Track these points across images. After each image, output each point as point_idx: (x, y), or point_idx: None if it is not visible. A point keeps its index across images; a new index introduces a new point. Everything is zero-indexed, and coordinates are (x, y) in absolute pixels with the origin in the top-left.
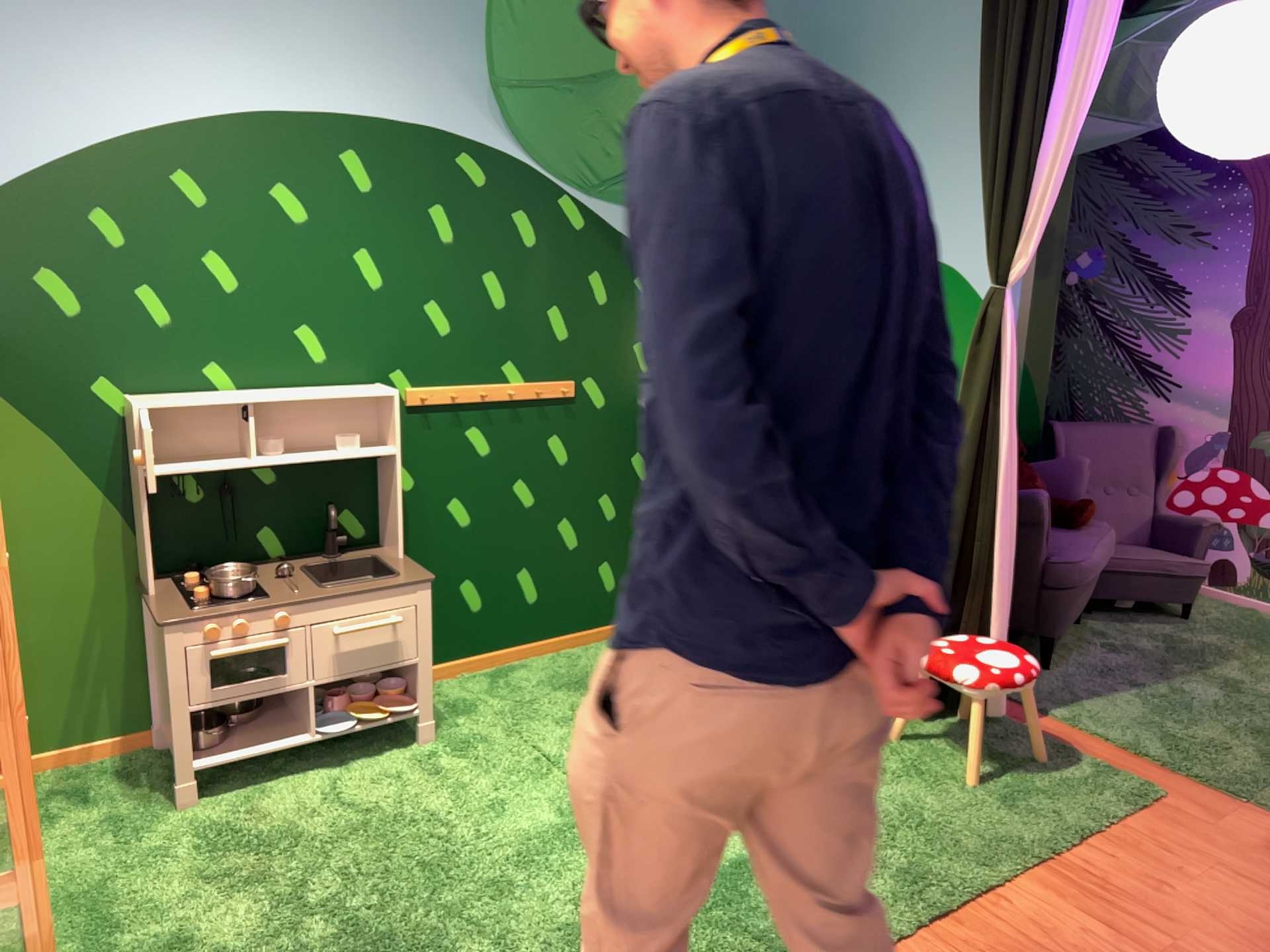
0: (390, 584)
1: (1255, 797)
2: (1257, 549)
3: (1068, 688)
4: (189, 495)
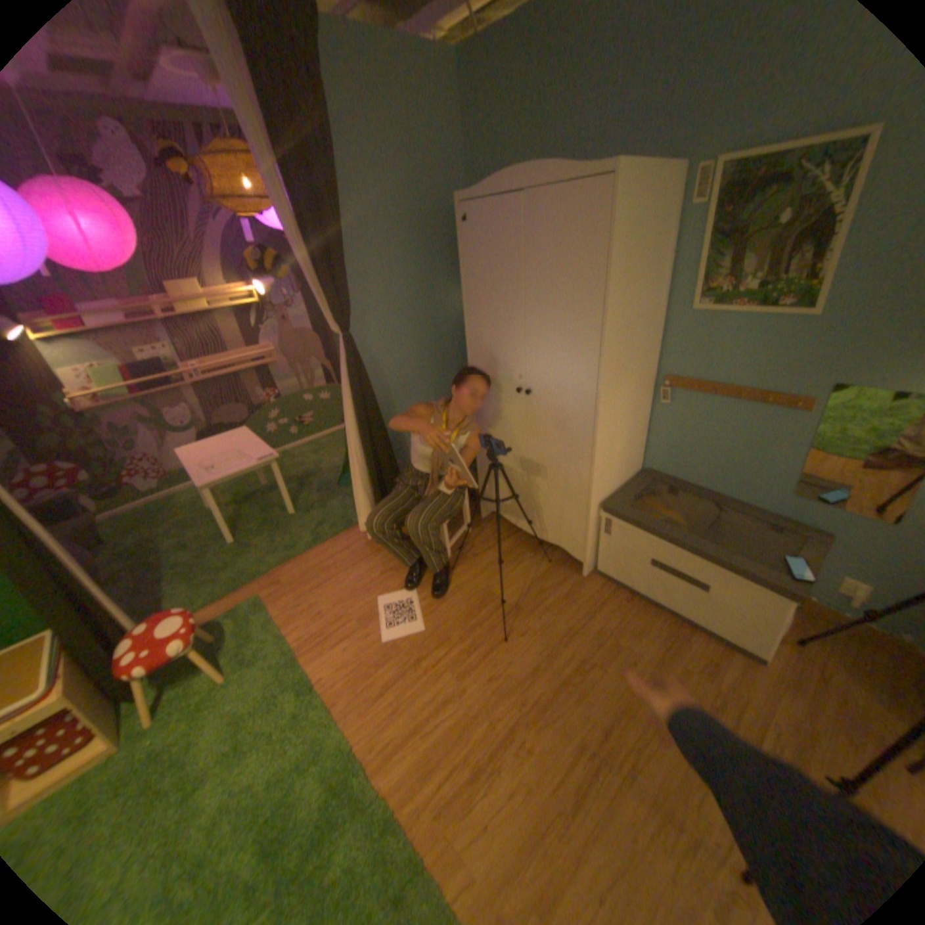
0: None
1: (270, 567)
2: (91, 491)
3: (143, 612)
4: None
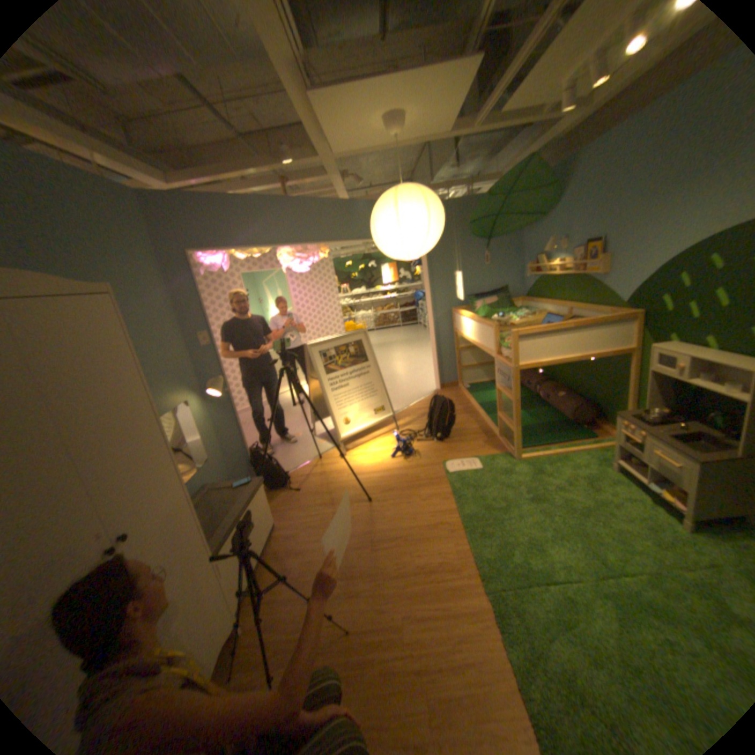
0: (684, 451)
1: None
2: None
3: None
4: (690, 385)
